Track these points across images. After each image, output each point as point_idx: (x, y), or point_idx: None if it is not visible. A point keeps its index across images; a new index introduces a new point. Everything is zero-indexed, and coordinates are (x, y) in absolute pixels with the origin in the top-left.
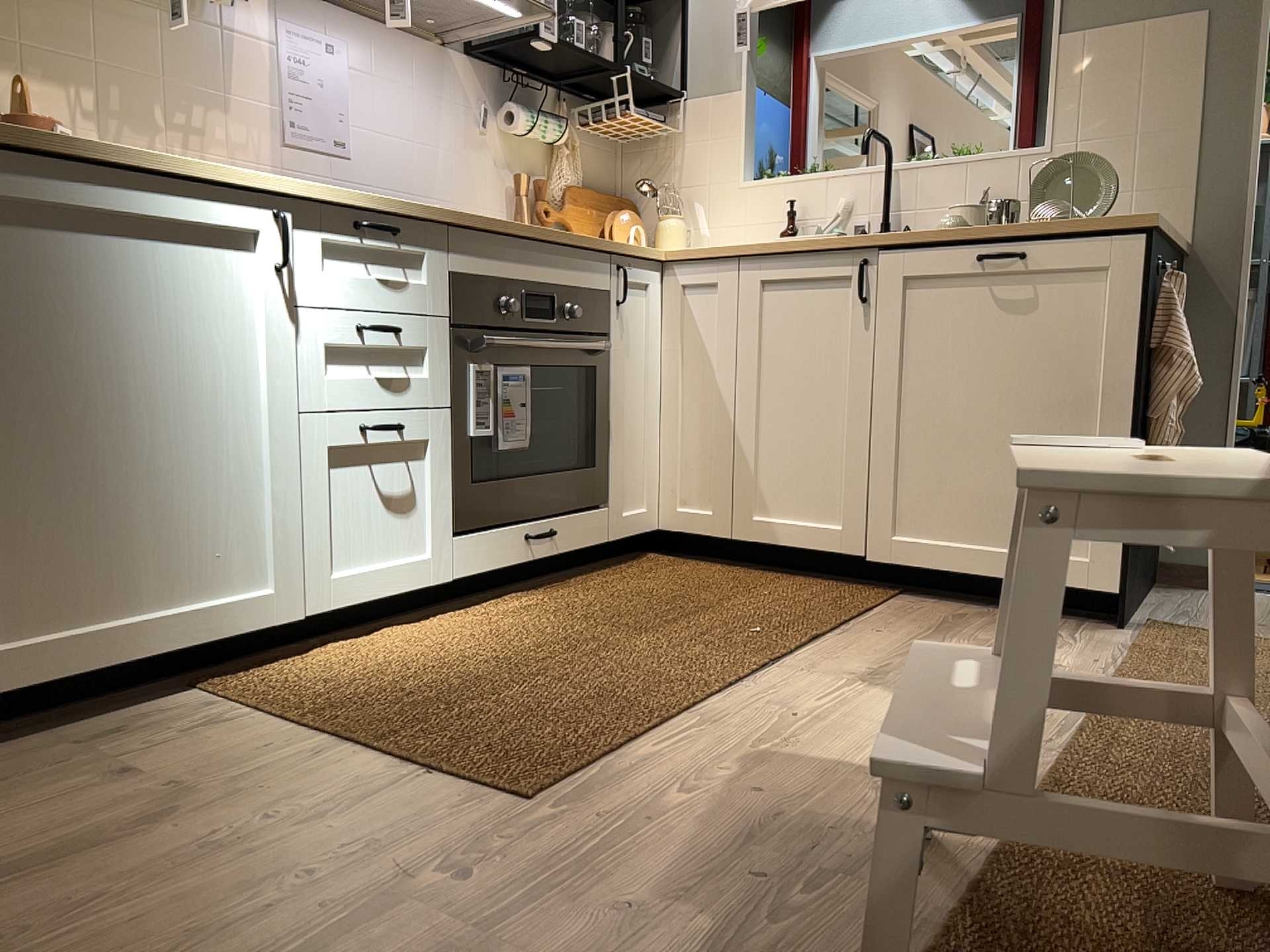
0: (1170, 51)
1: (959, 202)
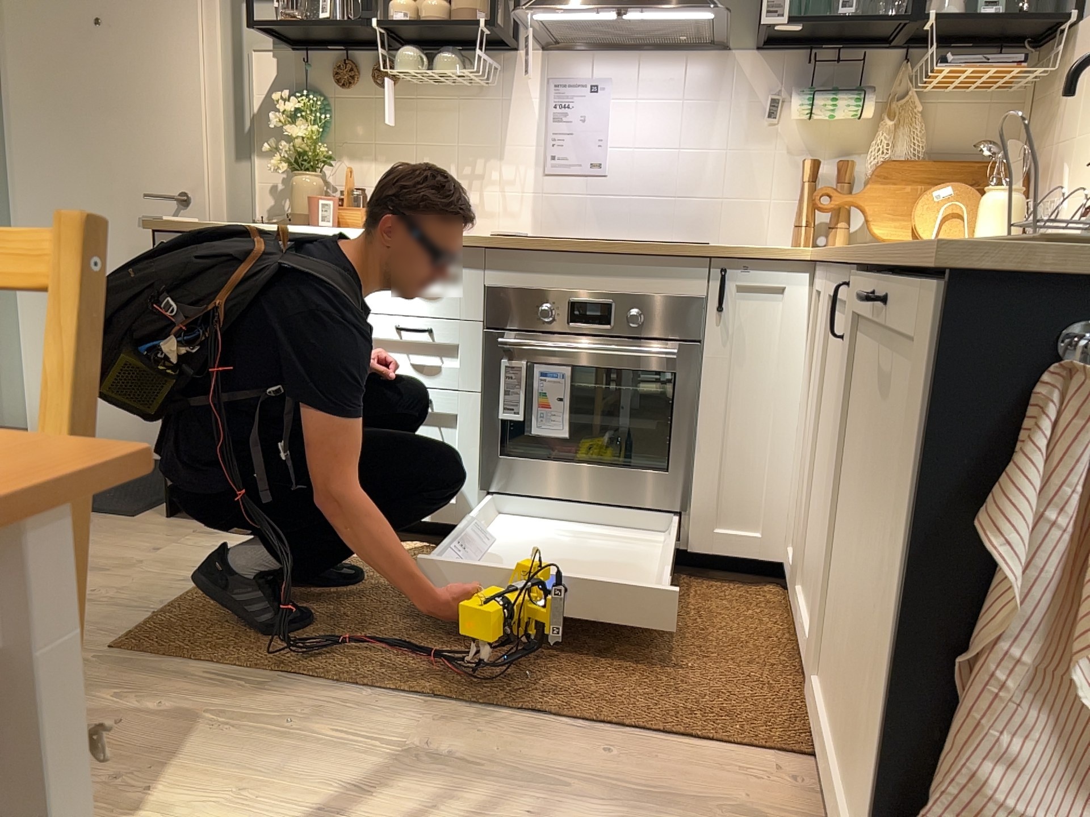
0: None
1: None
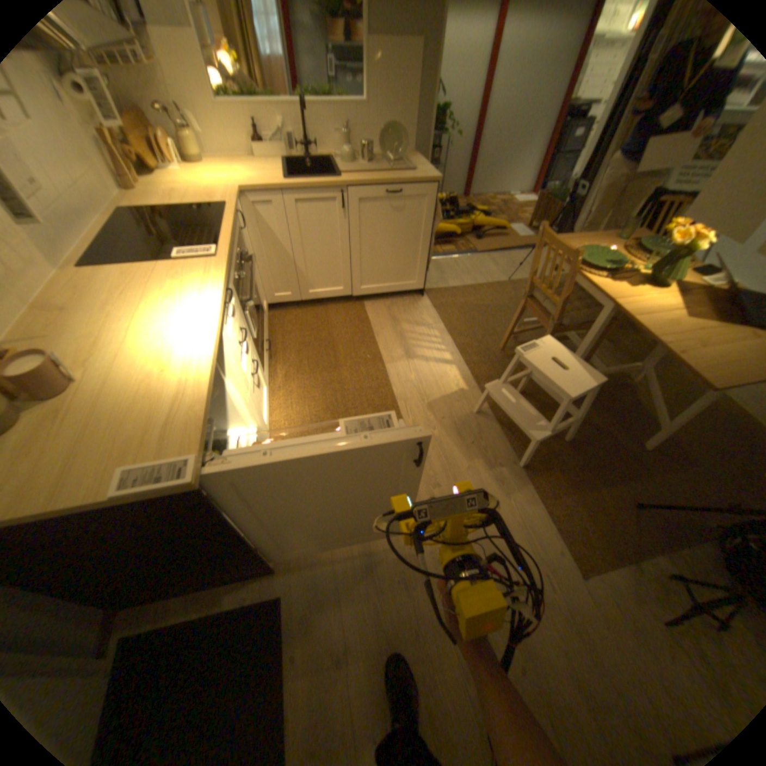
0: (411, 56)
1: (333, 124)
